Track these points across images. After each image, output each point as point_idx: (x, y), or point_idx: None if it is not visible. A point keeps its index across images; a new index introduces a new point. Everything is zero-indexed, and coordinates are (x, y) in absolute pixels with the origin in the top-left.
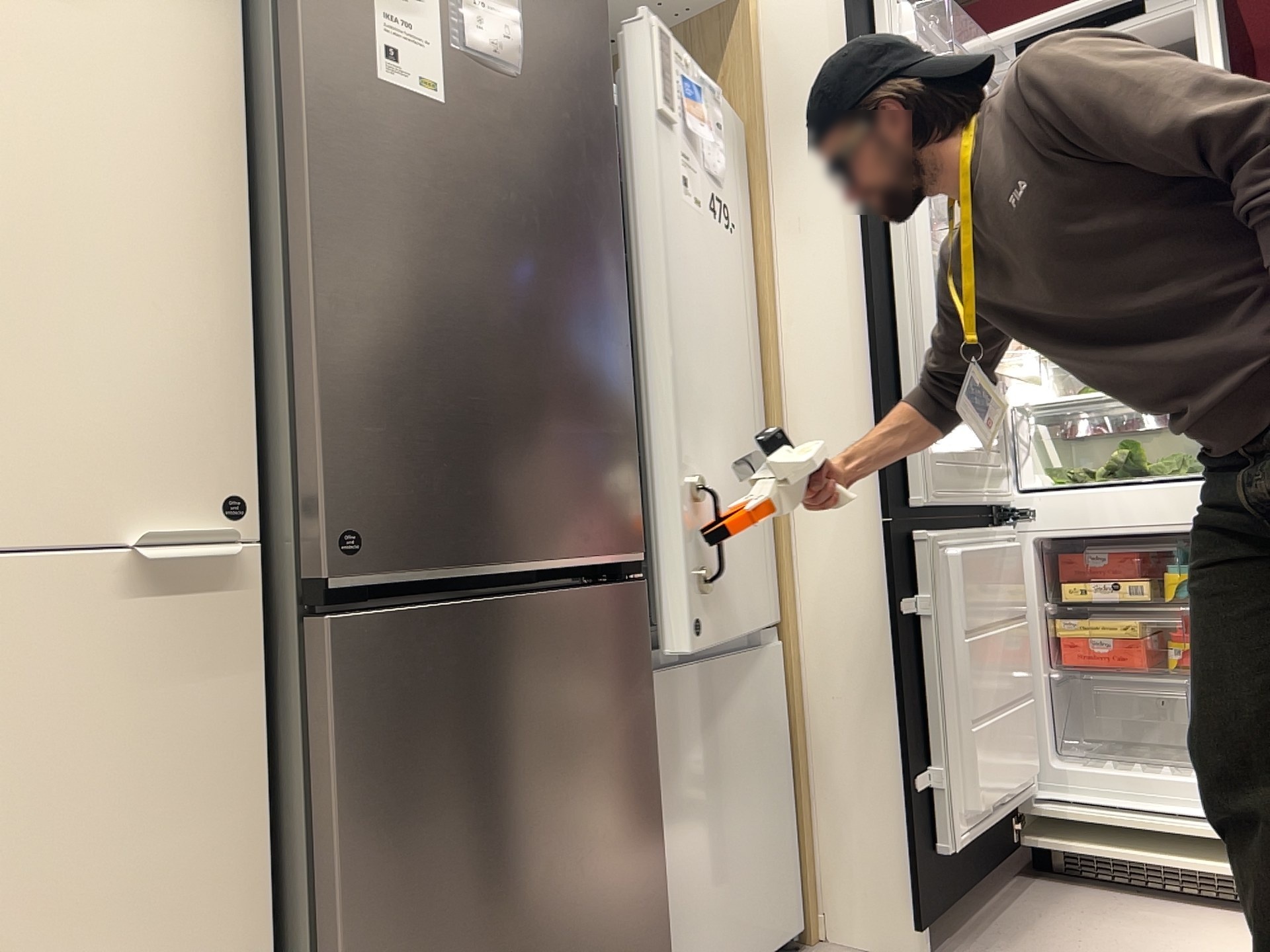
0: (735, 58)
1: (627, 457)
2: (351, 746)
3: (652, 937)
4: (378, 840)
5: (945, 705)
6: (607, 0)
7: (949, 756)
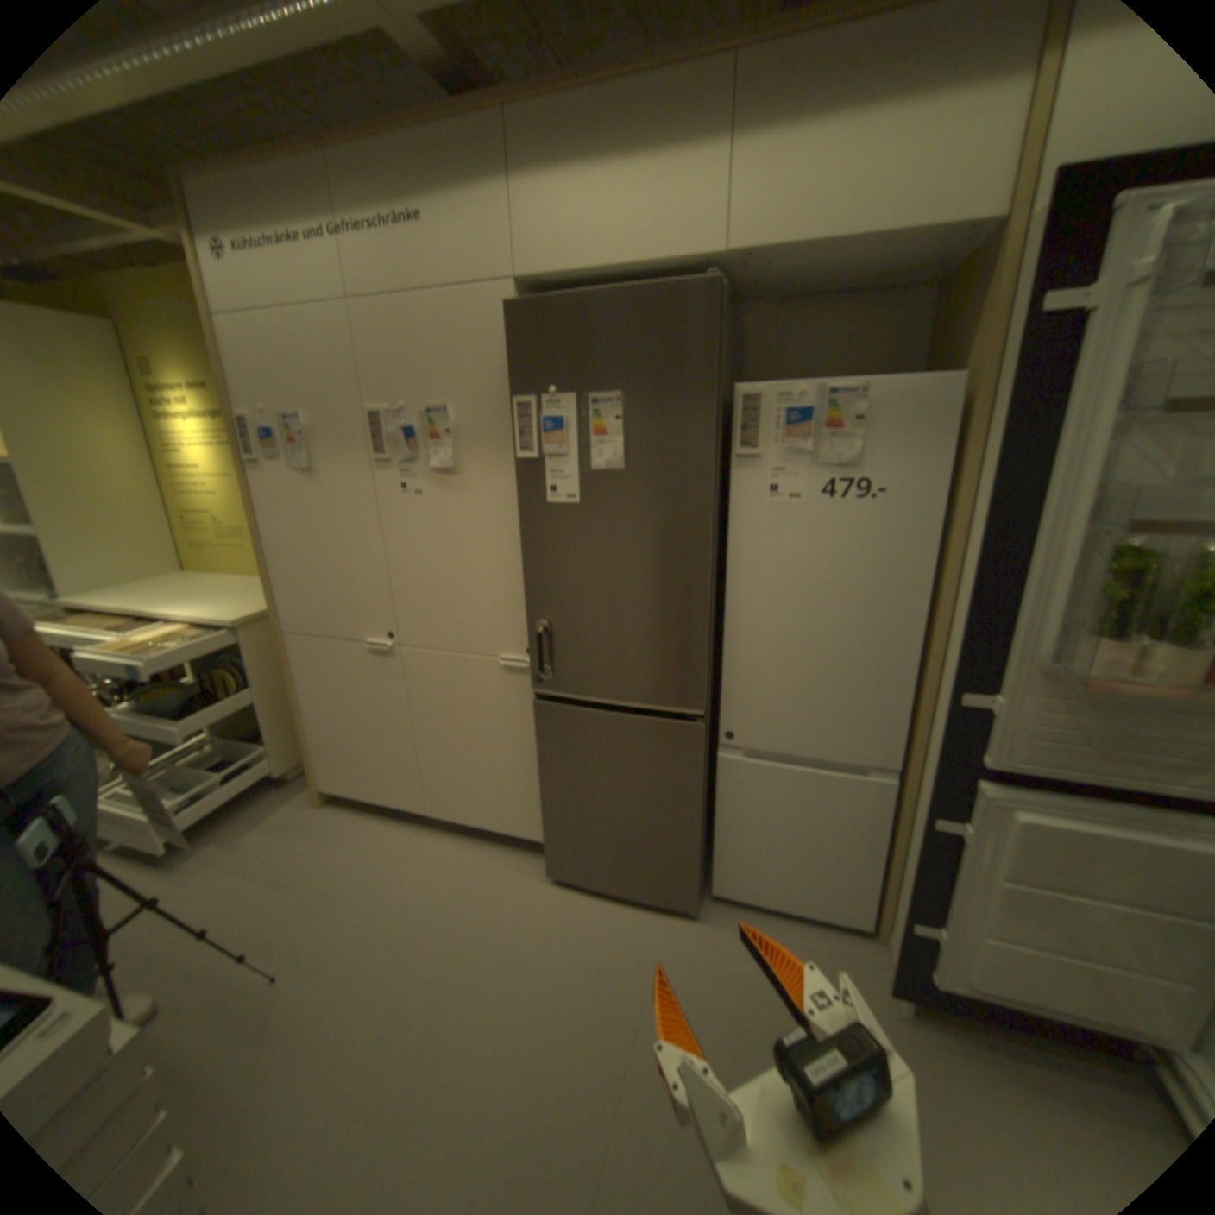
0: (993, 290)
1: (697, 663)
2: (544, 739)
3: (692, 862)
4: (553, 769)
5: (962, 907)
6: (716, 381)
7: (954, 936)
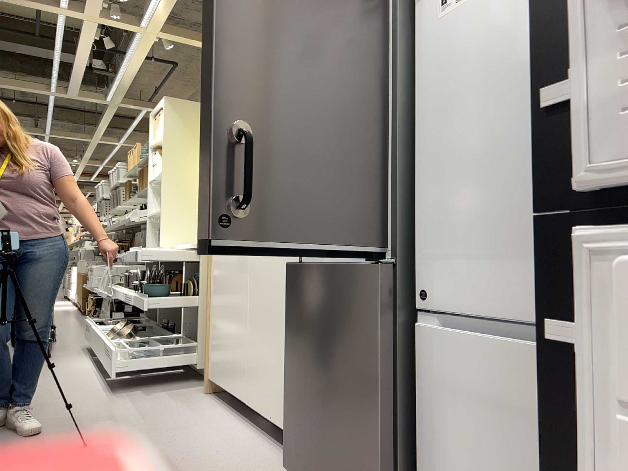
0: None
1: (375, 195)
2: (288, 304)
3: (380, 468)
4: (291, 336)
5: None
6: None
7: None
